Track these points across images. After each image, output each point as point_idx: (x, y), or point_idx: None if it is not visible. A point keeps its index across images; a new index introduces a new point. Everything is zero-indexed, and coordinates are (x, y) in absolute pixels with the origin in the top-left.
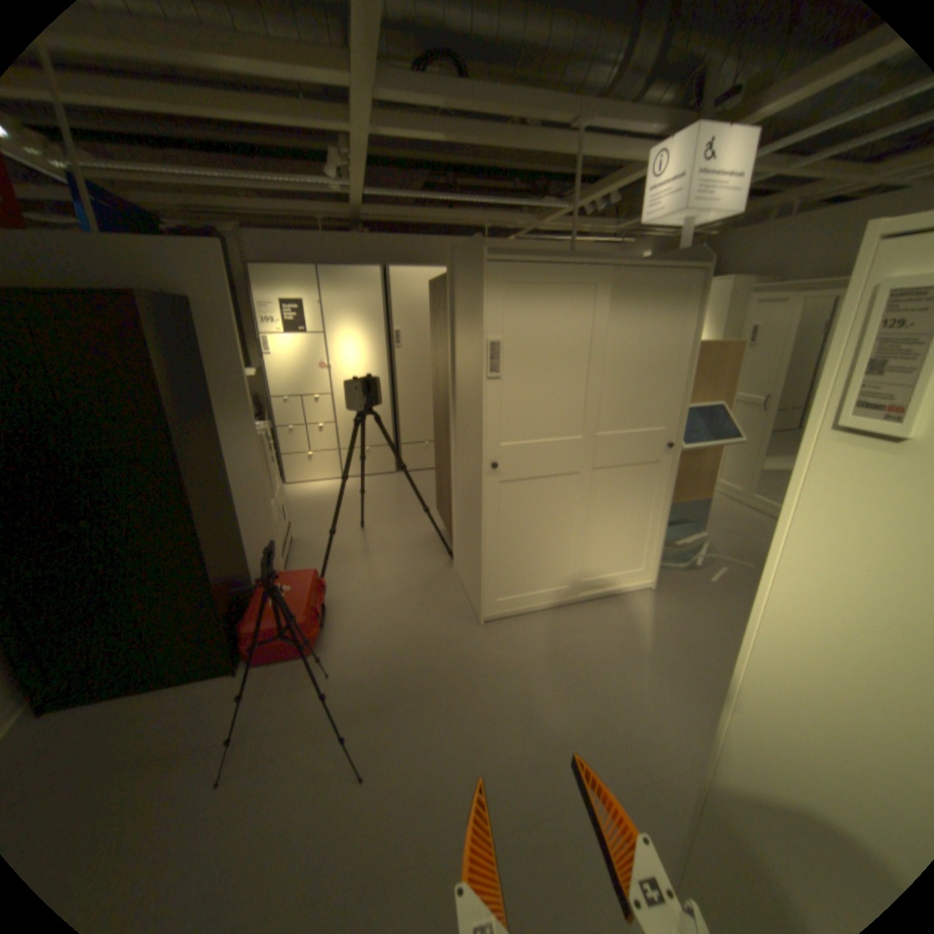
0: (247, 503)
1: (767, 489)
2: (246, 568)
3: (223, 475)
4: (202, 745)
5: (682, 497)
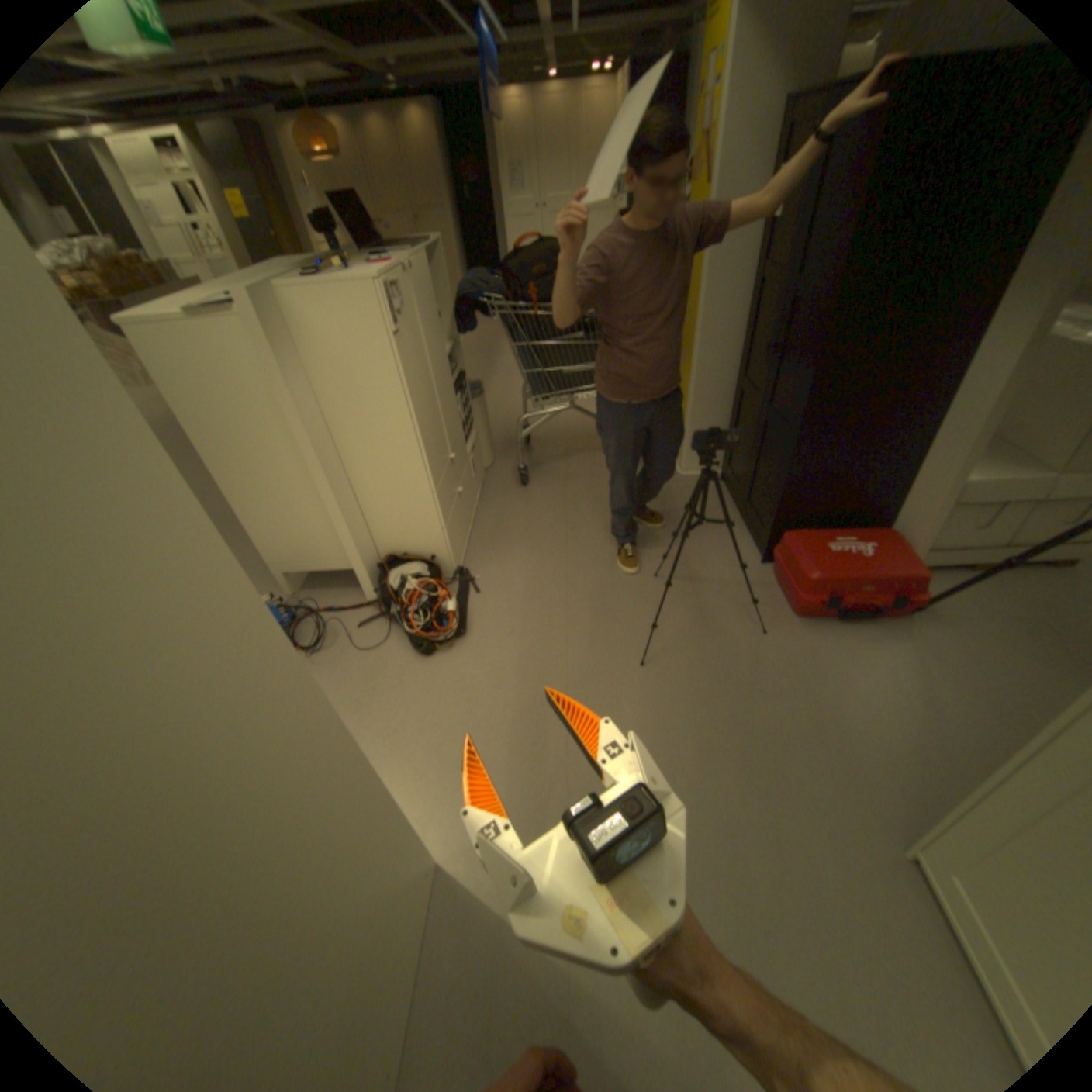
0: (951, 435)
1: None
2: (894, 510)
3: (943, 378)
4: (691, 562)
5: None
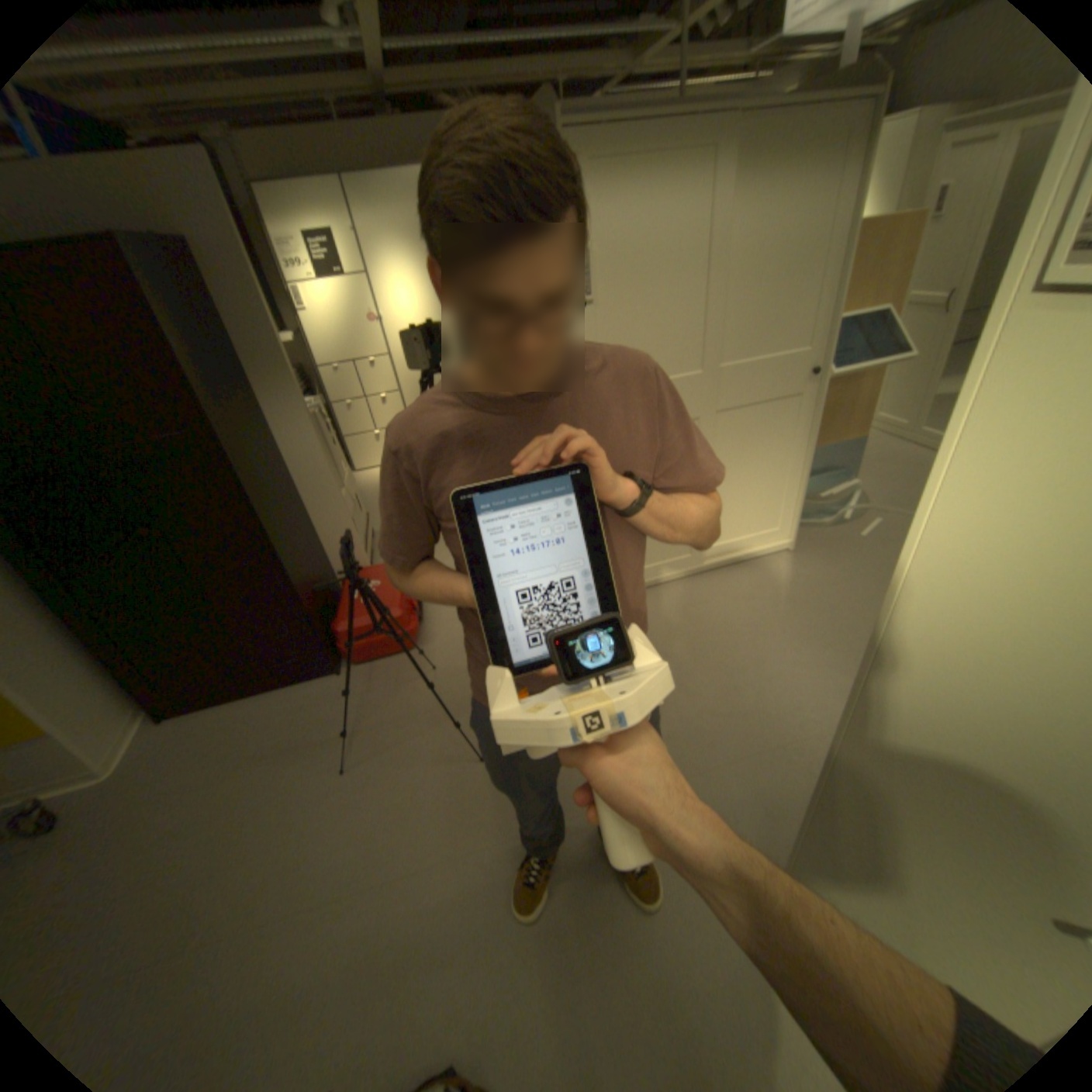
0: (315, 494)
1: (941, 418)
2: (329, 566)
3: (280, 465)
4: (321, 739)
5: (830, 438)
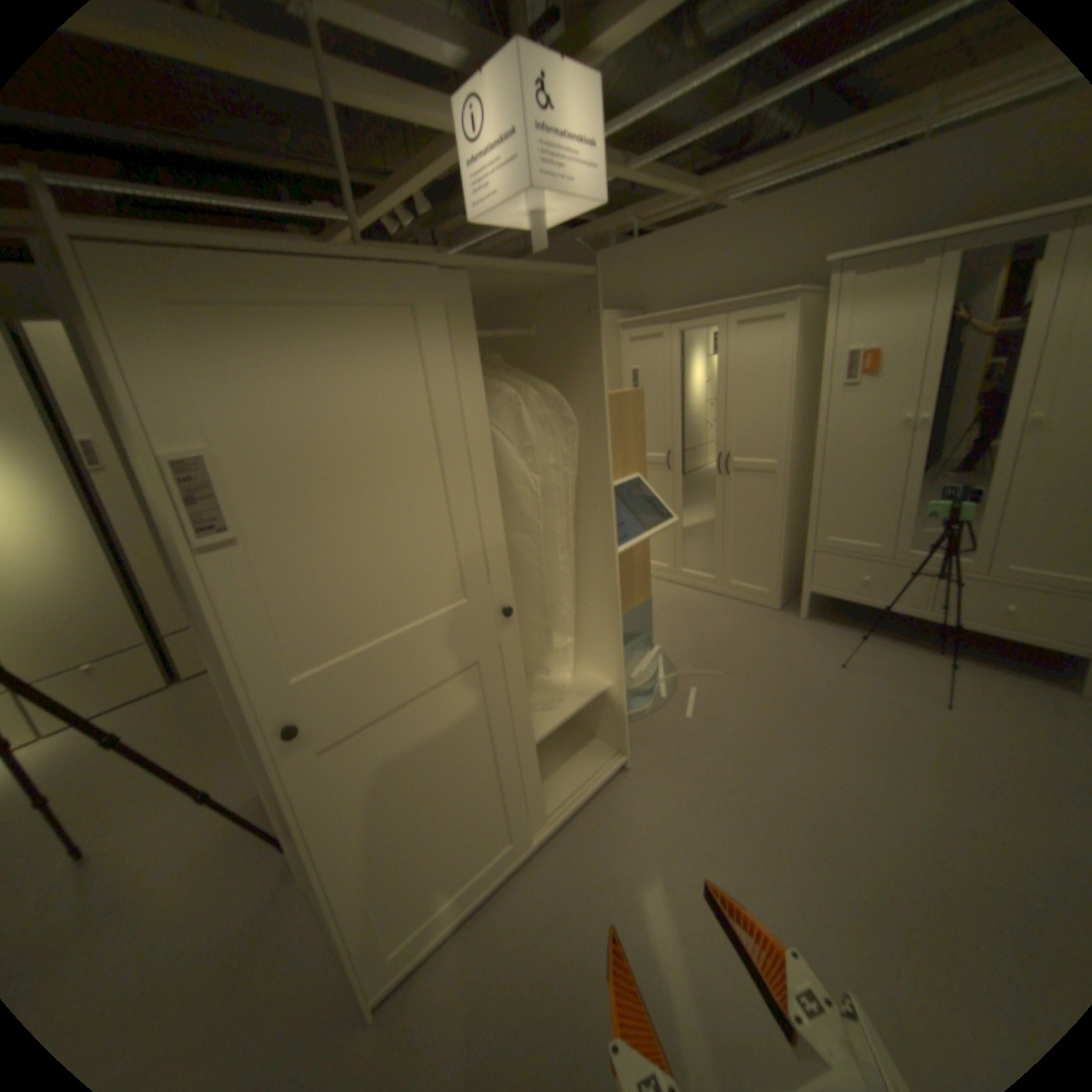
0: None
1: (686, 554)
2: None
3: None
4: None
5: None
